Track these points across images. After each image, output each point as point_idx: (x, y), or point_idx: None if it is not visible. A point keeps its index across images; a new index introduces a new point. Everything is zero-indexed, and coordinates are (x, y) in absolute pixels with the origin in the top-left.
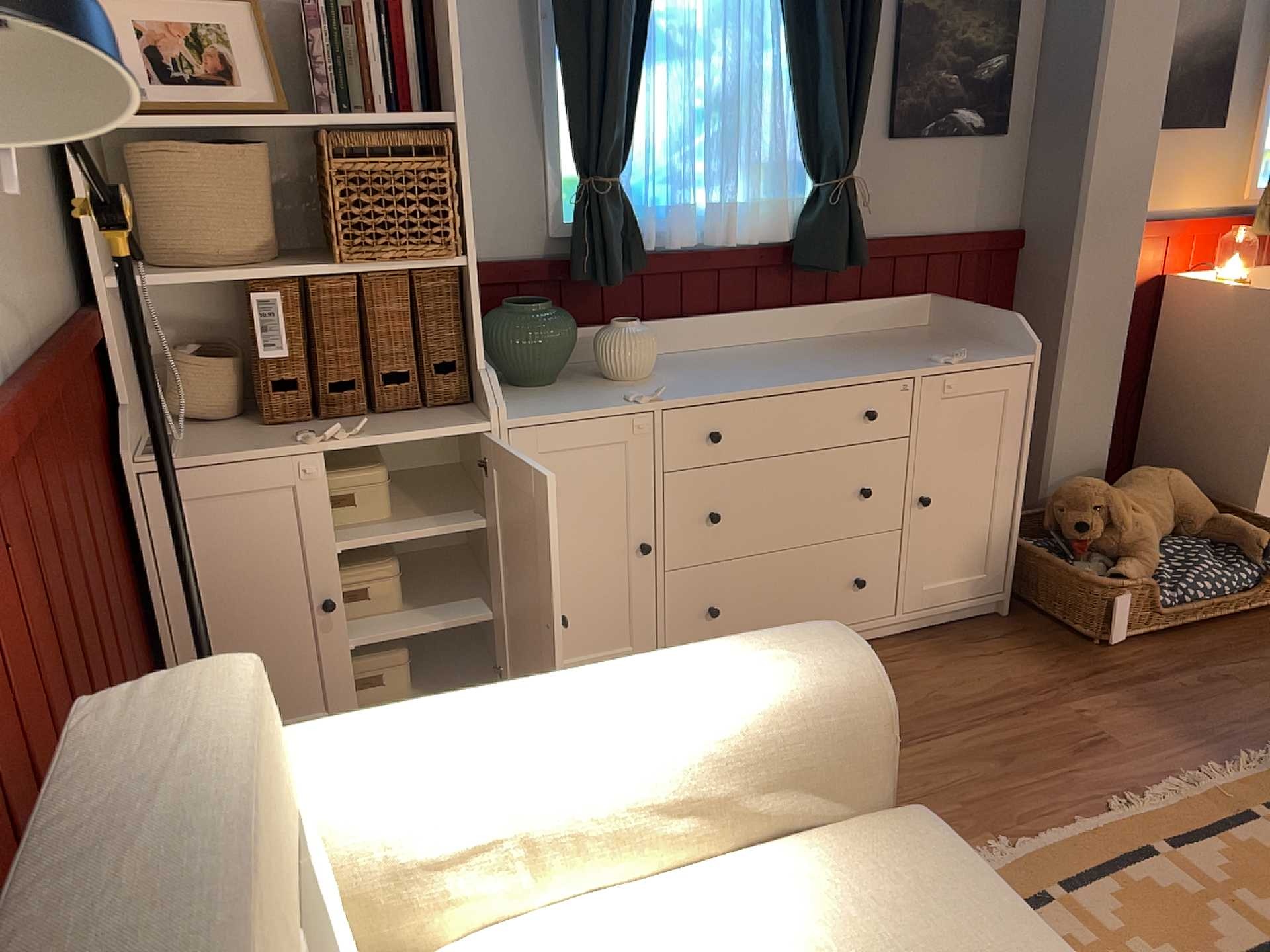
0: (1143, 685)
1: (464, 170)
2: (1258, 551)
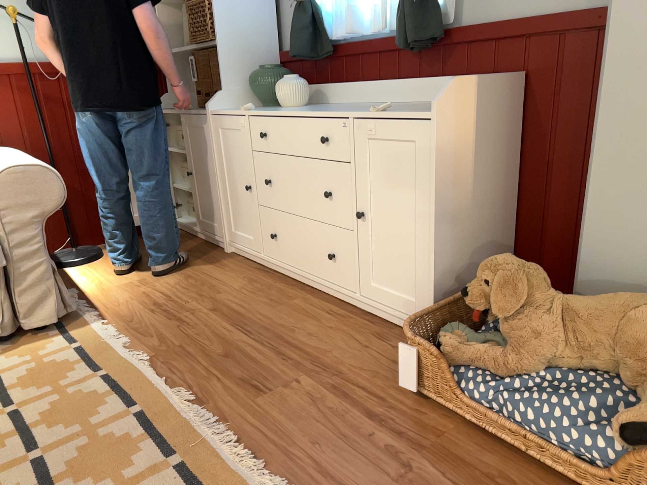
0: (357, 412)
1: (214, 4)
2: (620, 426)
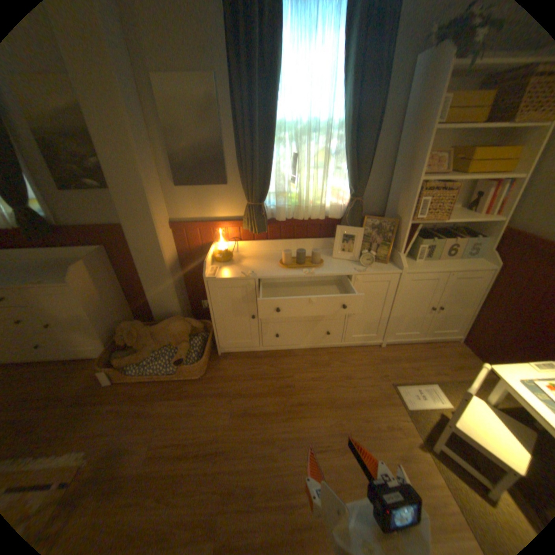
0: (88, 407)
1: None
2: (173, 363)
